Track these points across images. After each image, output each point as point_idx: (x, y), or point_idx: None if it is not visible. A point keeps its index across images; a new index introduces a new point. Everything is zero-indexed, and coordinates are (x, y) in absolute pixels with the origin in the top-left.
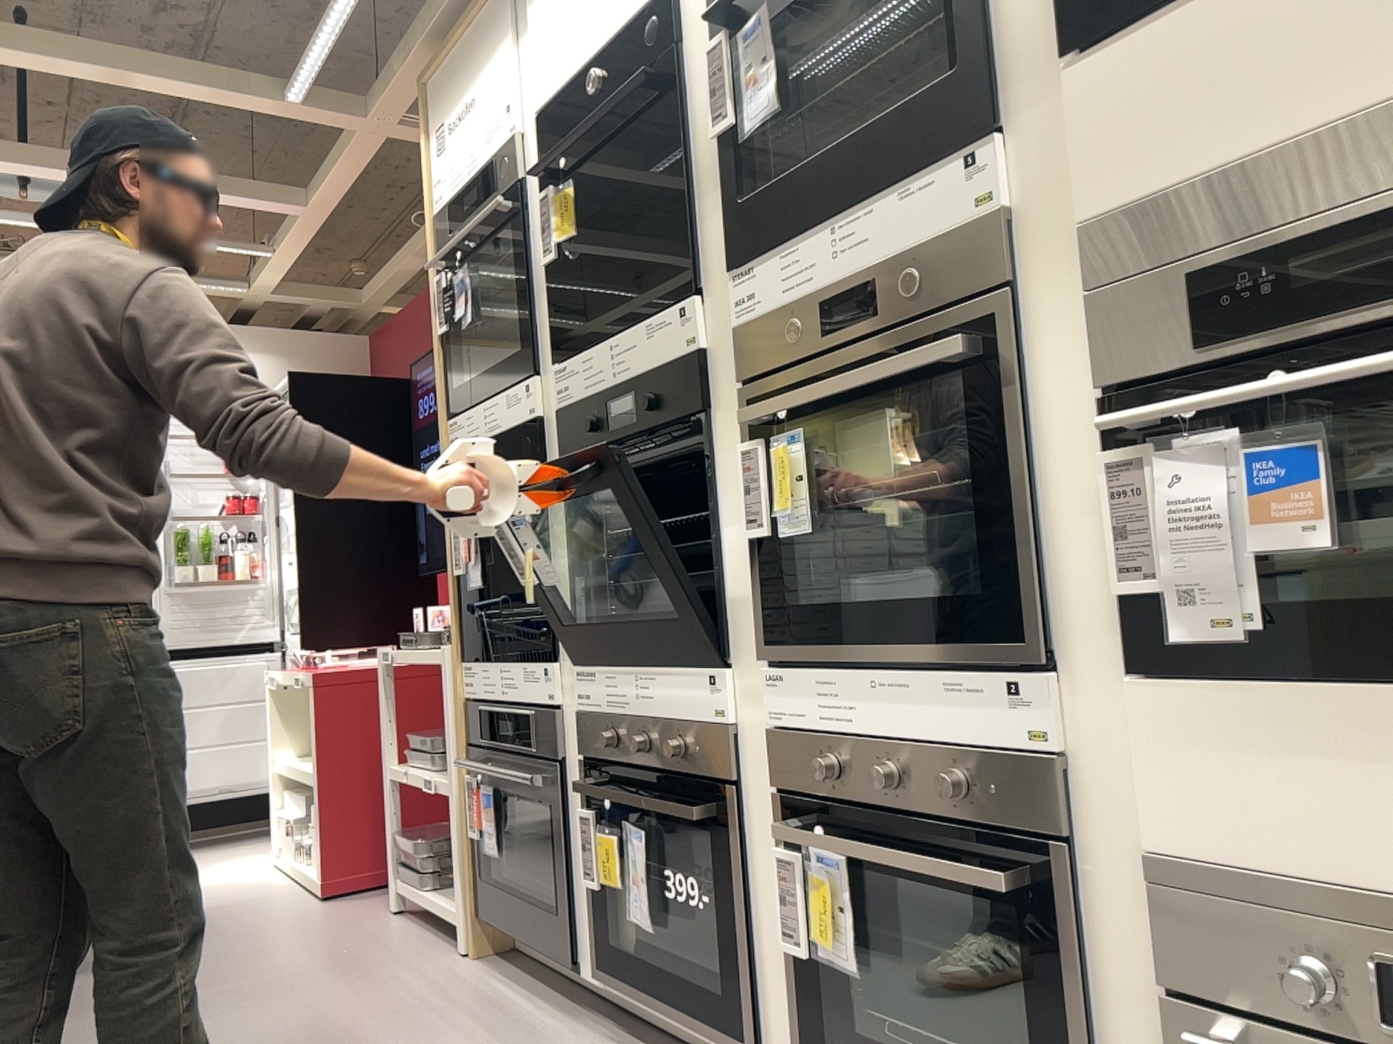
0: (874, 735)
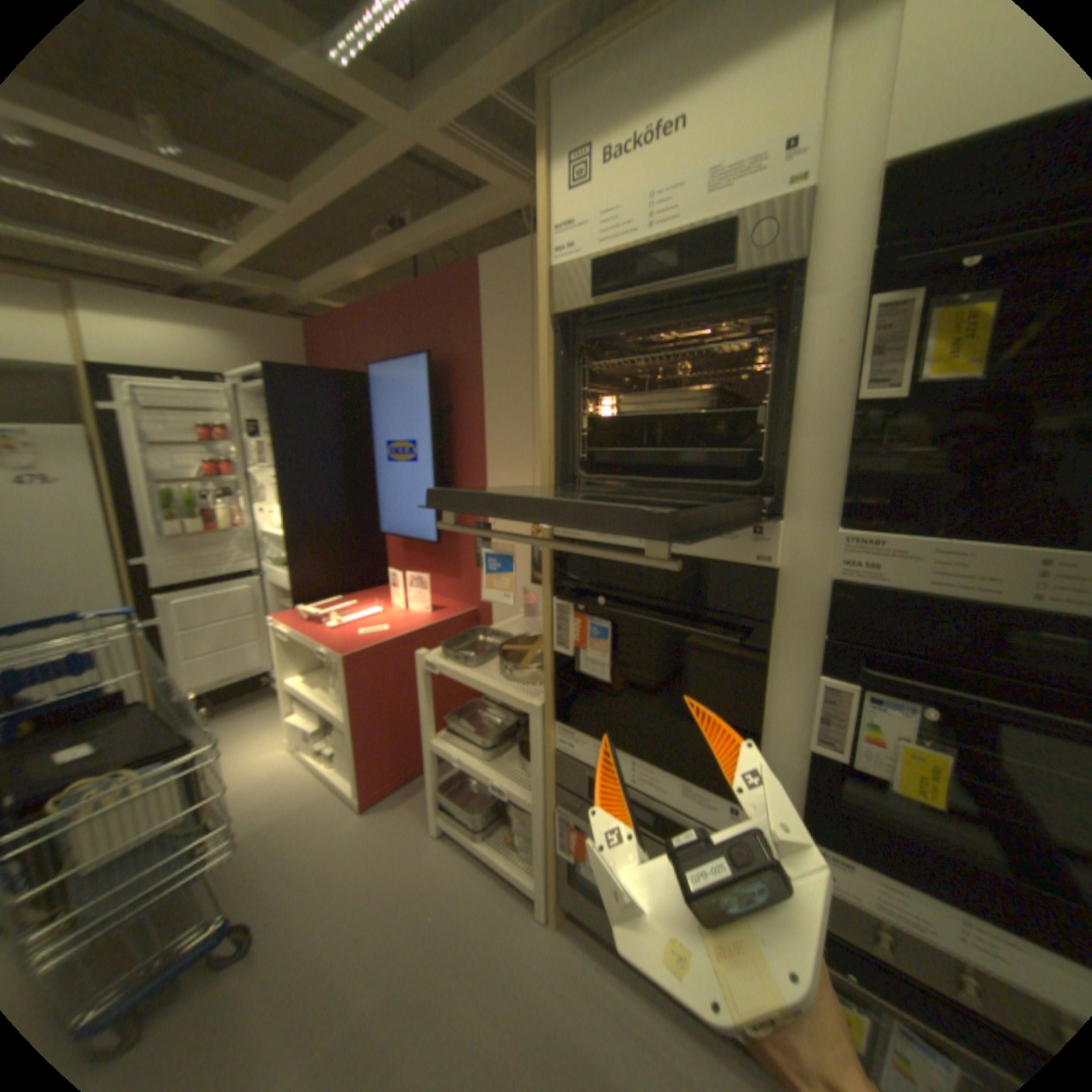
0: None
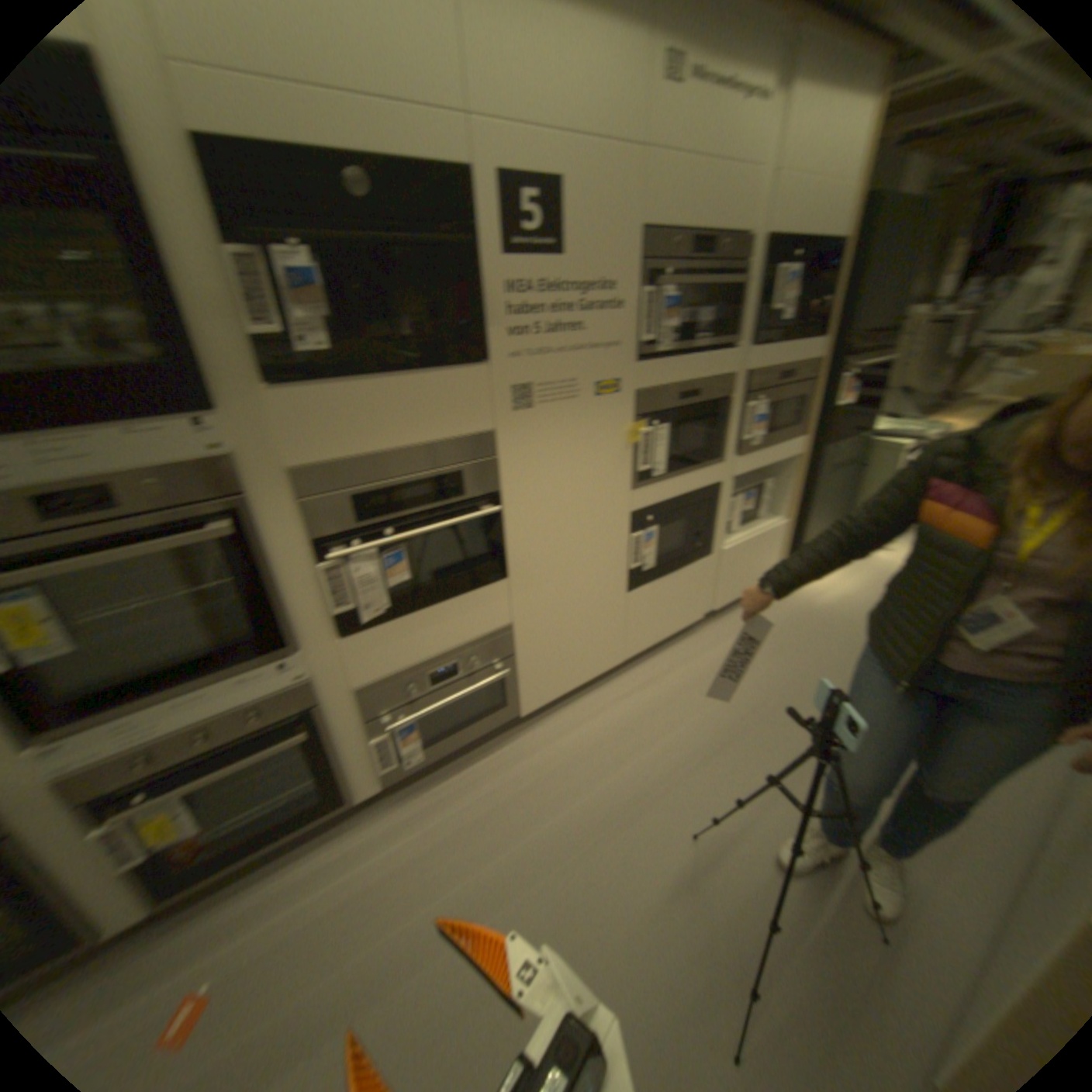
0: (168, 736)
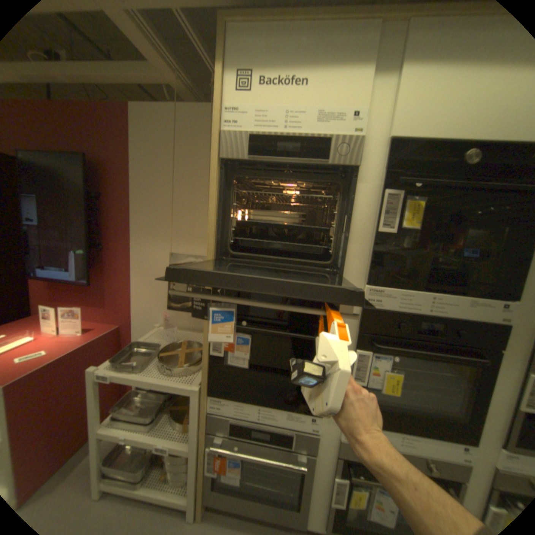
0: None
